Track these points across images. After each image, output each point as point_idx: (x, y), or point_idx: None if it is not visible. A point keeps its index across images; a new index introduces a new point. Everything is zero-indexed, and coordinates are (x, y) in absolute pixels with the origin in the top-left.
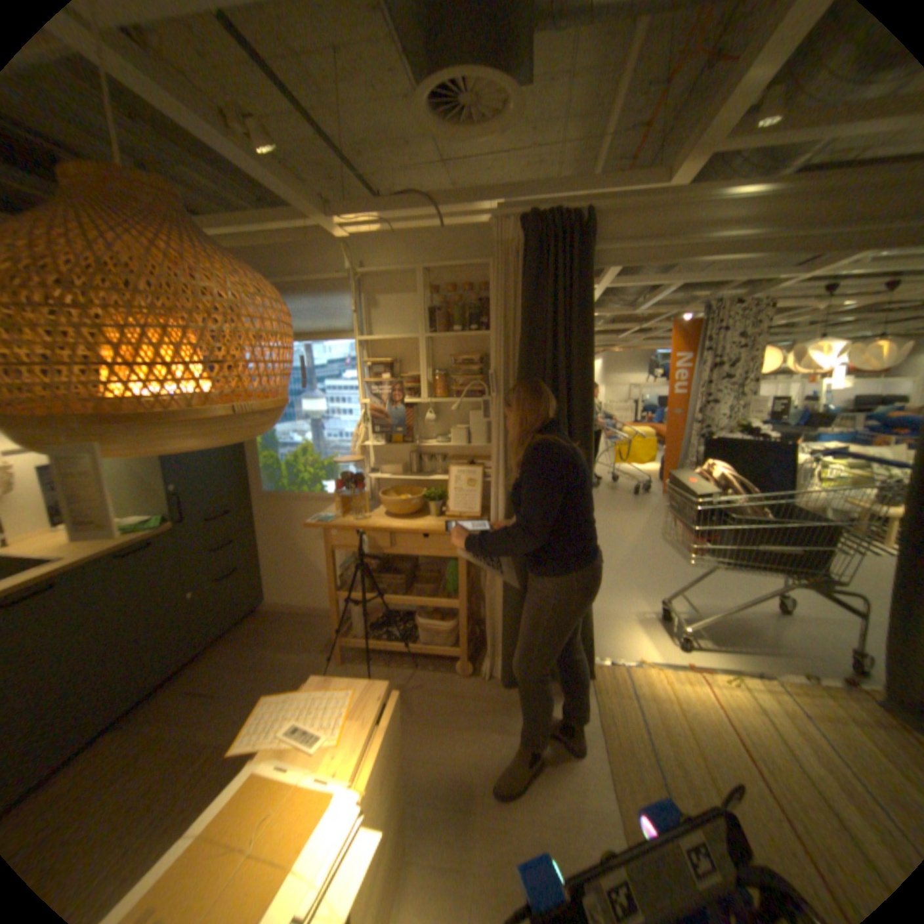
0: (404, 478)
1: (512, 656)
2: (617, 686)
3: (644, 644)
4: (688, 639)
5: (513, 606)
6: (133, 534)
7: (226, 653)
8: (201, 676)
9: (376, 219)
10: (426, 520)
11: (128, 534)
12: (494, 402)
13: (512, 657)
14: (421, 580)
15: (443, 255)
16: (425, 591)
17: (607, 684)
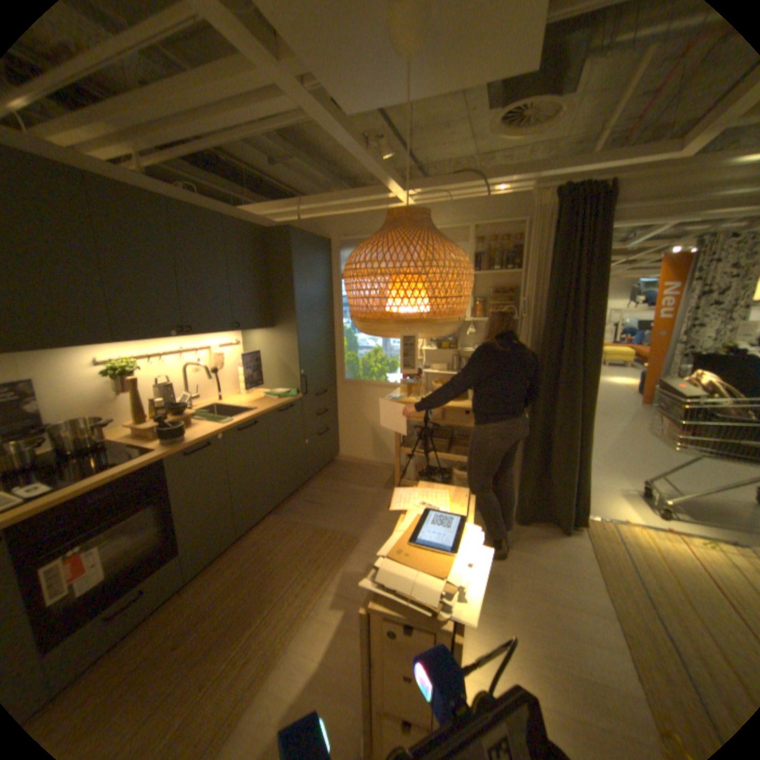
0: (445, 374)
1: (526, 502)
2: (607, 535)
3: (628, 511)
4: (668, 511)
5: (530, 466)
6: (283, 398)
7: (322, 482)
8: (311, 493)
9: (442, 192)
10: (465, 402)
11: (280, 398)
12: (518, 321)
13: (526, 502)
14: (457, 445)
15: (488, 214)
16: (462, 452)
17: (598, 532)
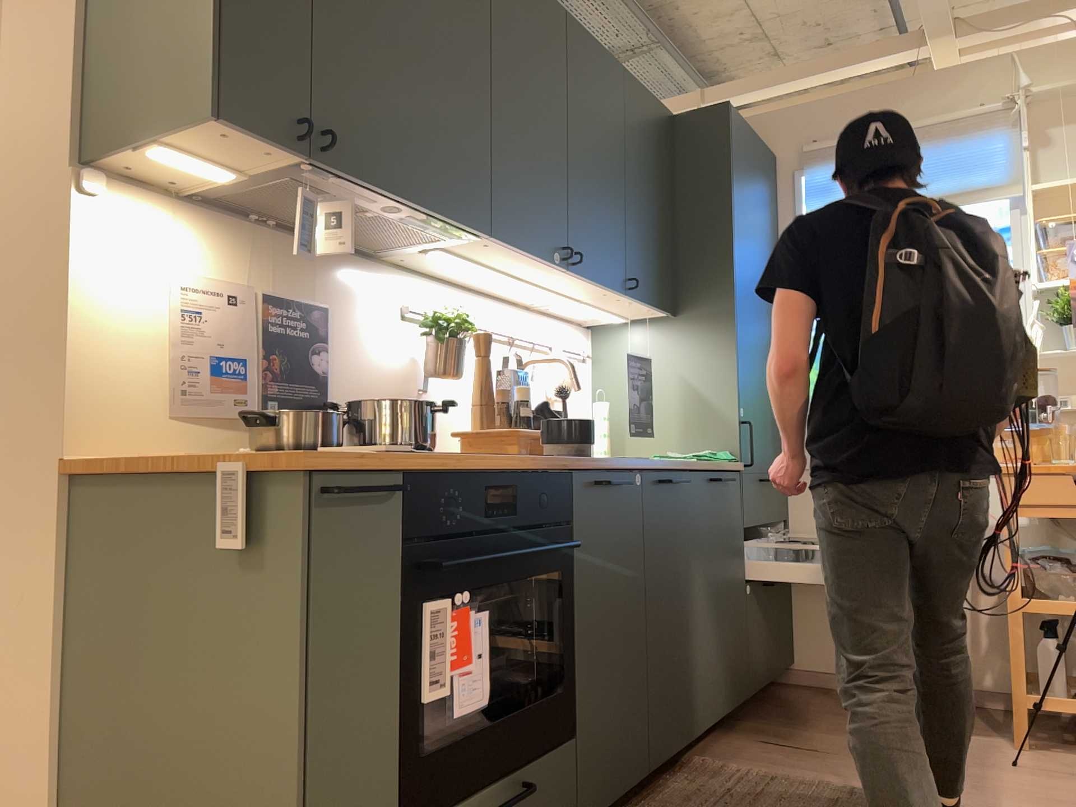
0: None
1: None
2: None
3: None
4: None
5: None
6: (711, 462)
7: (781, 713)
8: (767, 729)
9: (1058, 18)
10: None
11: (701, 462)
12: None
13: None
14: None
15: None
16: None
17: None
